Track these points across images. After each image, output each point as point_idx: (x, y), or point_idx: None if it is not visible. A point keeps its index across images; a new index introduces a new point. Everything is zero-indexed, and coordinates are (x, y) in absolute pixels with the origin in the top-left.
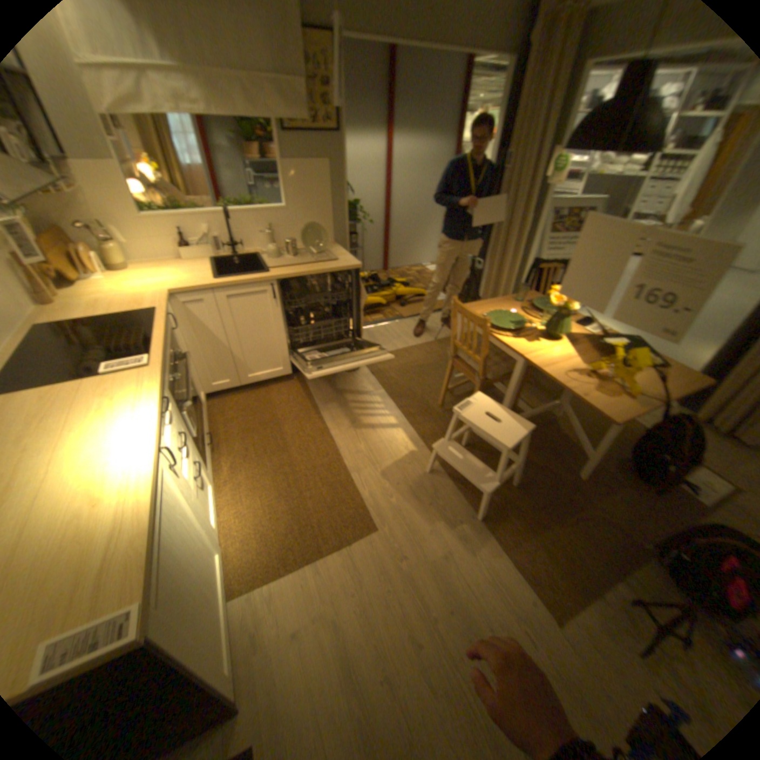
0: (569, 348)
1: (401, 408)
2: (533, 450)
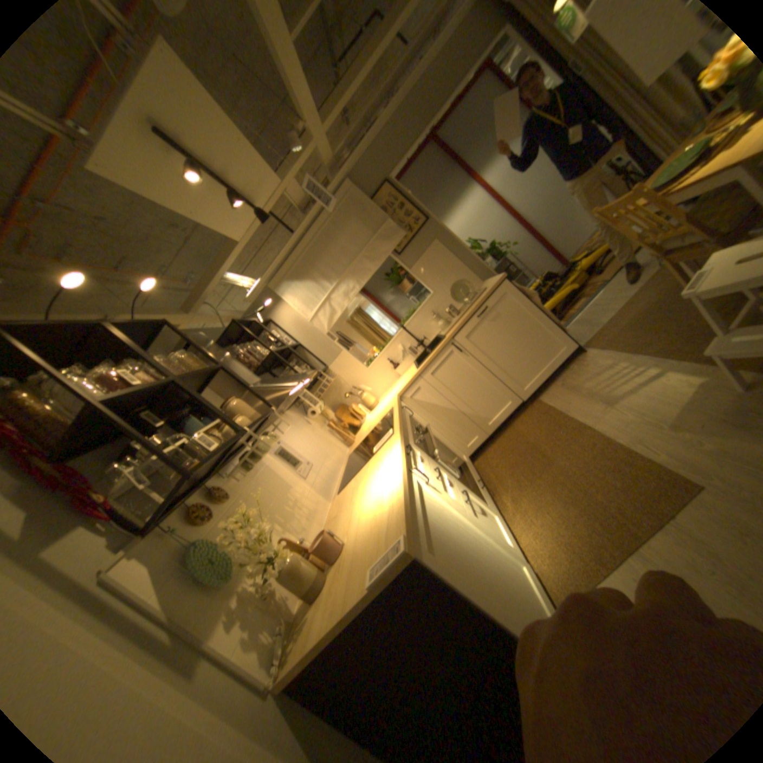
0: None
1: (661, 353)
2: None
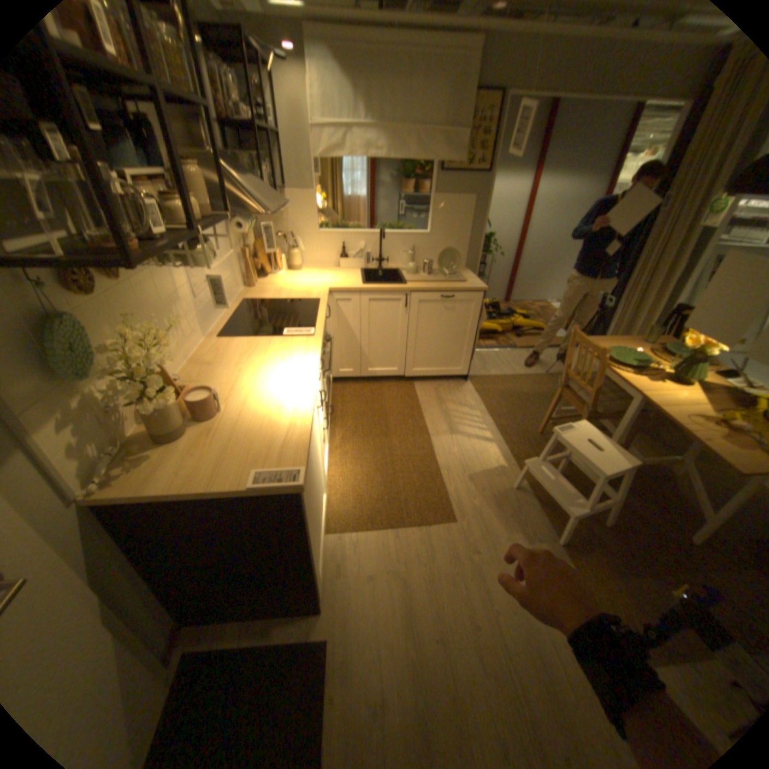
0: (701, 395)
1: (500, 427)
2: (639, 500)
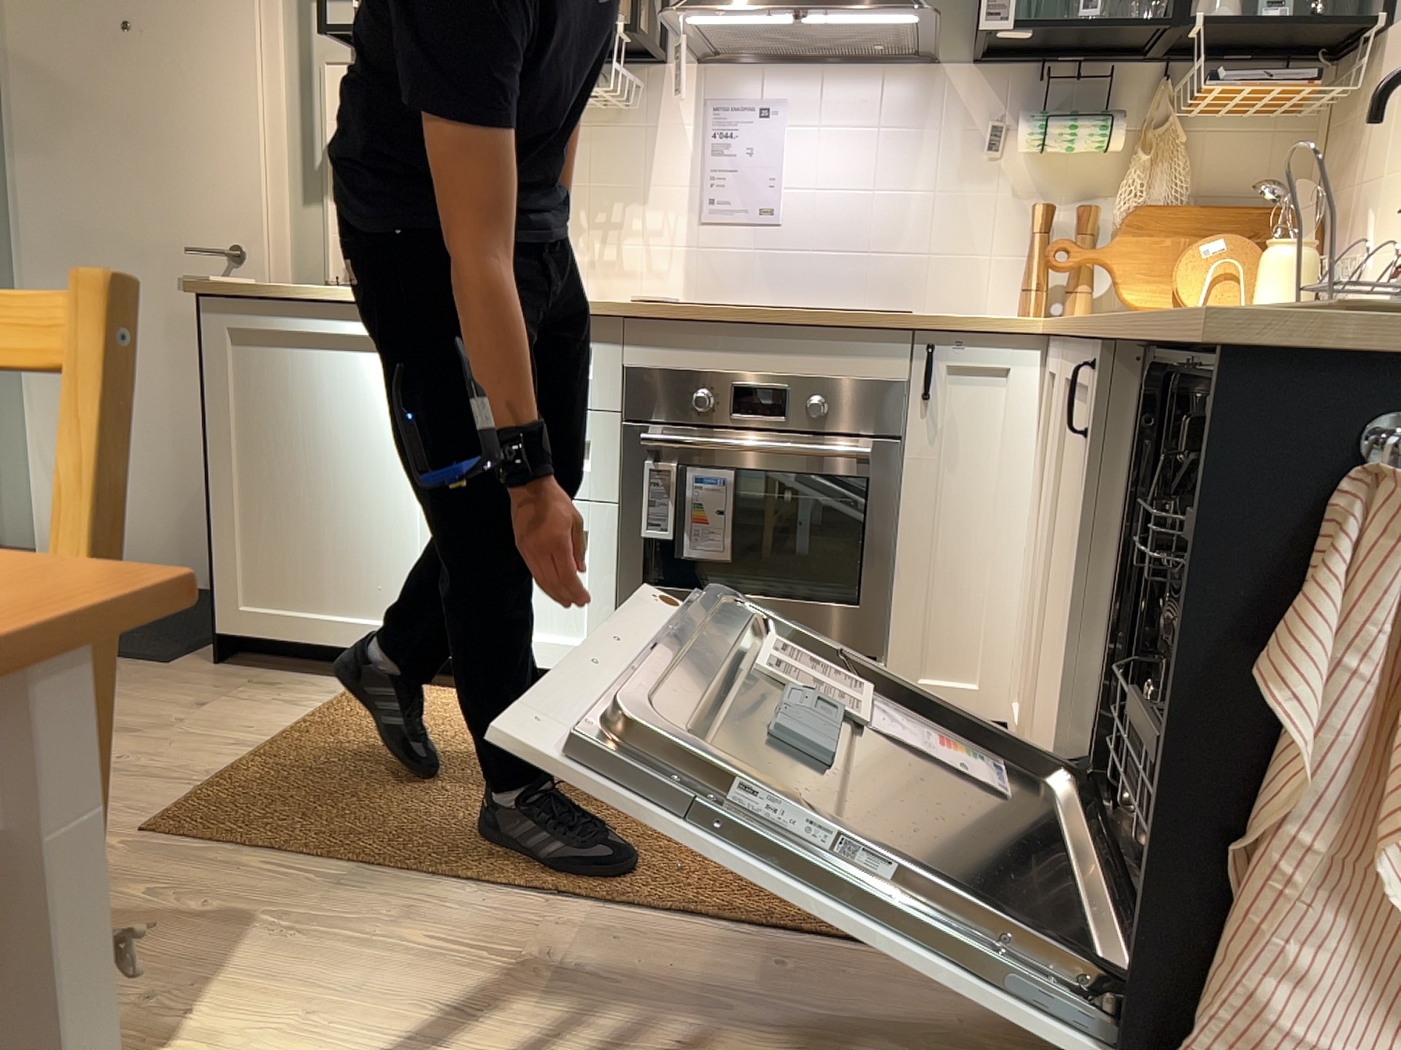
0: None
1: None
2: None
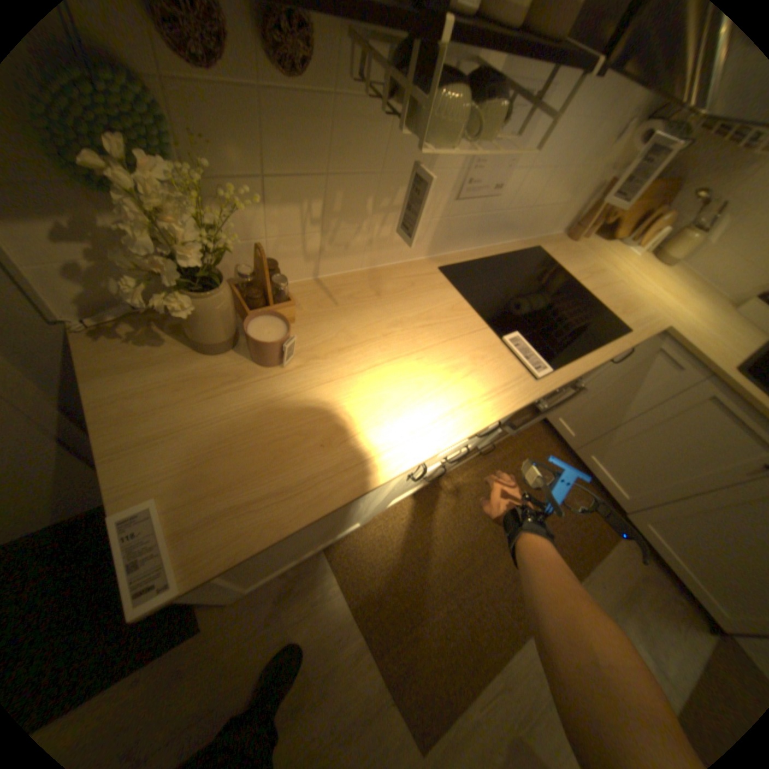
0: None
1: None
2: None
